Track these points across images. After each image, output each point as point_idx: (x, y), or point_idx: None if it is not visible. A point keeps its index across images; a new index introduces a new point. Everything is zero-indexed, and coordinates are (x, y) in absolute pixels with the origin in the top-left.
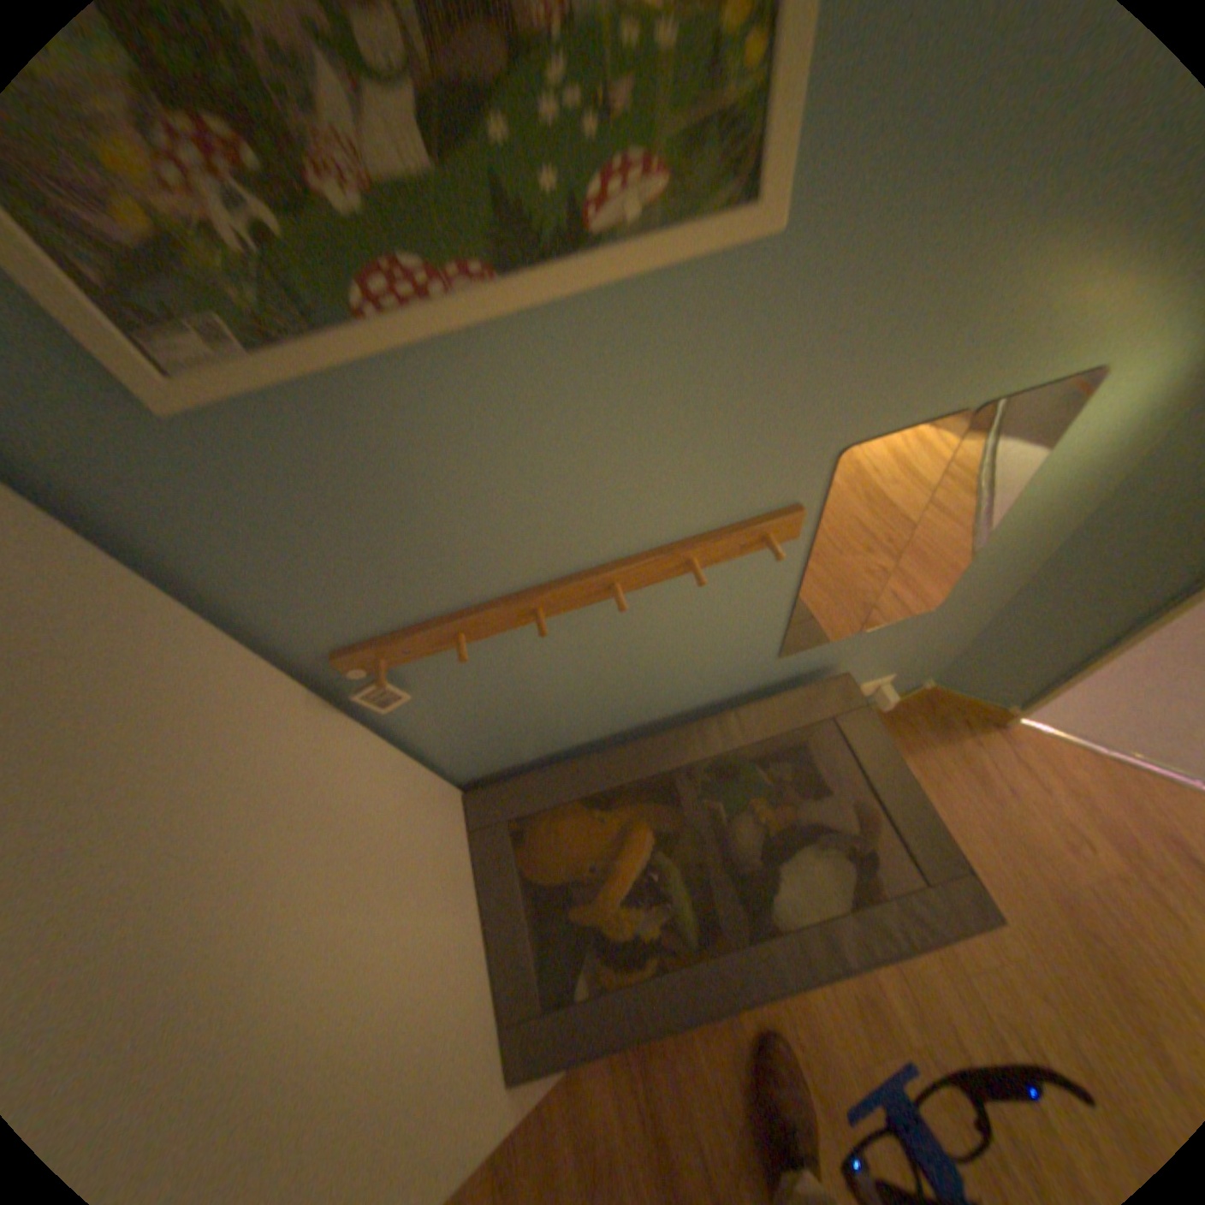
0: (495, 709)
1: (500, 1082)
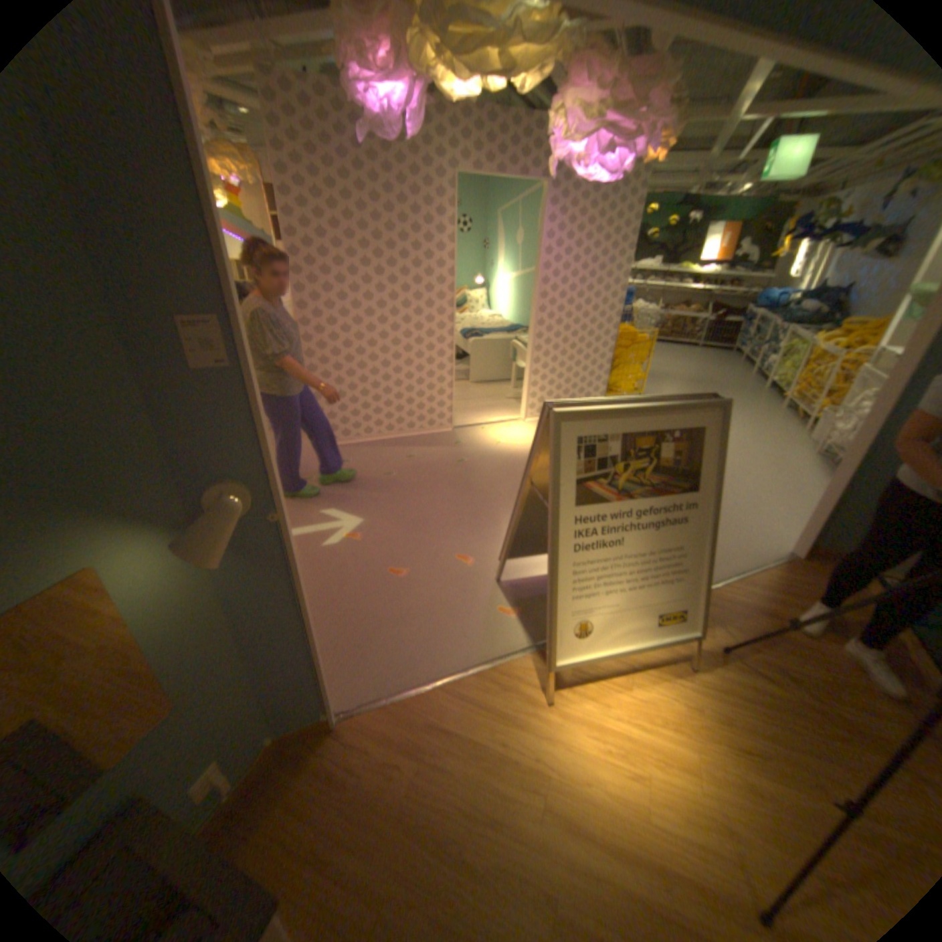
0: None
1: None
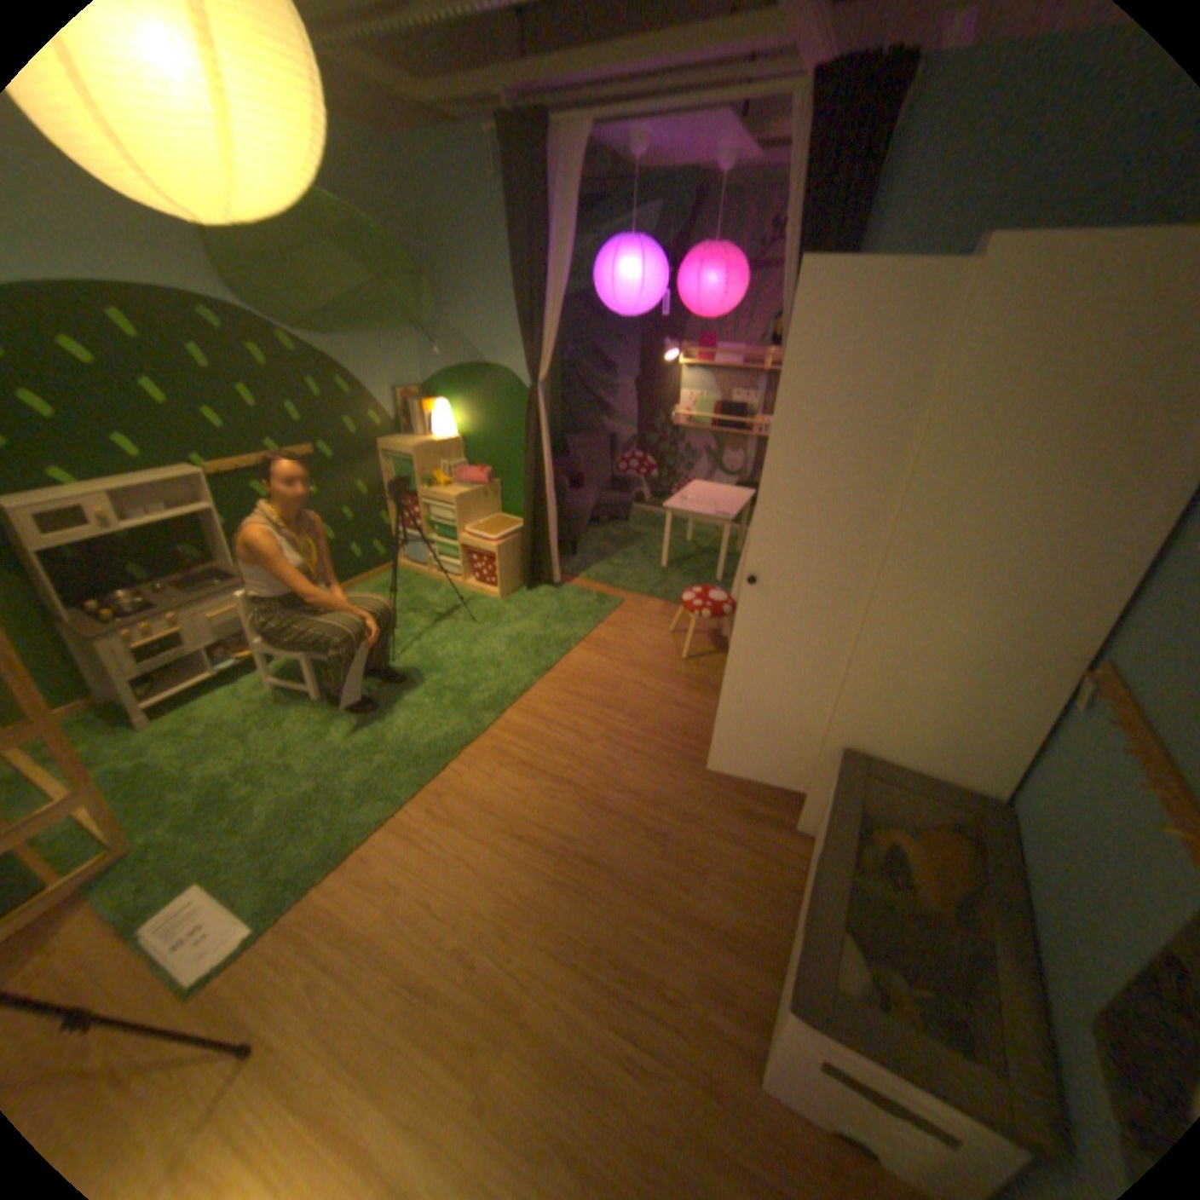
0: (1069, 779)
1: (845, 748)
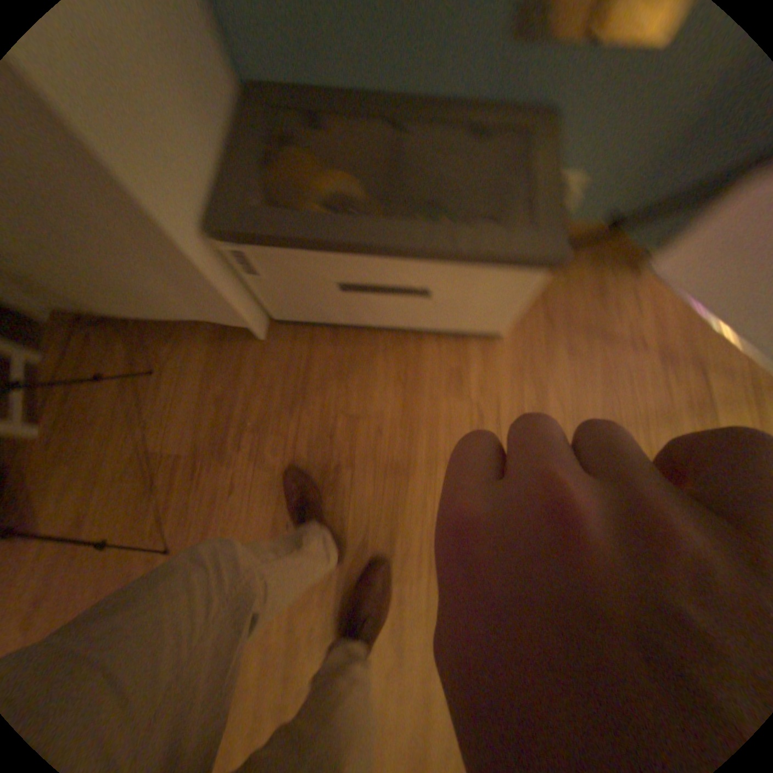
0: None
1: (194, 224)
